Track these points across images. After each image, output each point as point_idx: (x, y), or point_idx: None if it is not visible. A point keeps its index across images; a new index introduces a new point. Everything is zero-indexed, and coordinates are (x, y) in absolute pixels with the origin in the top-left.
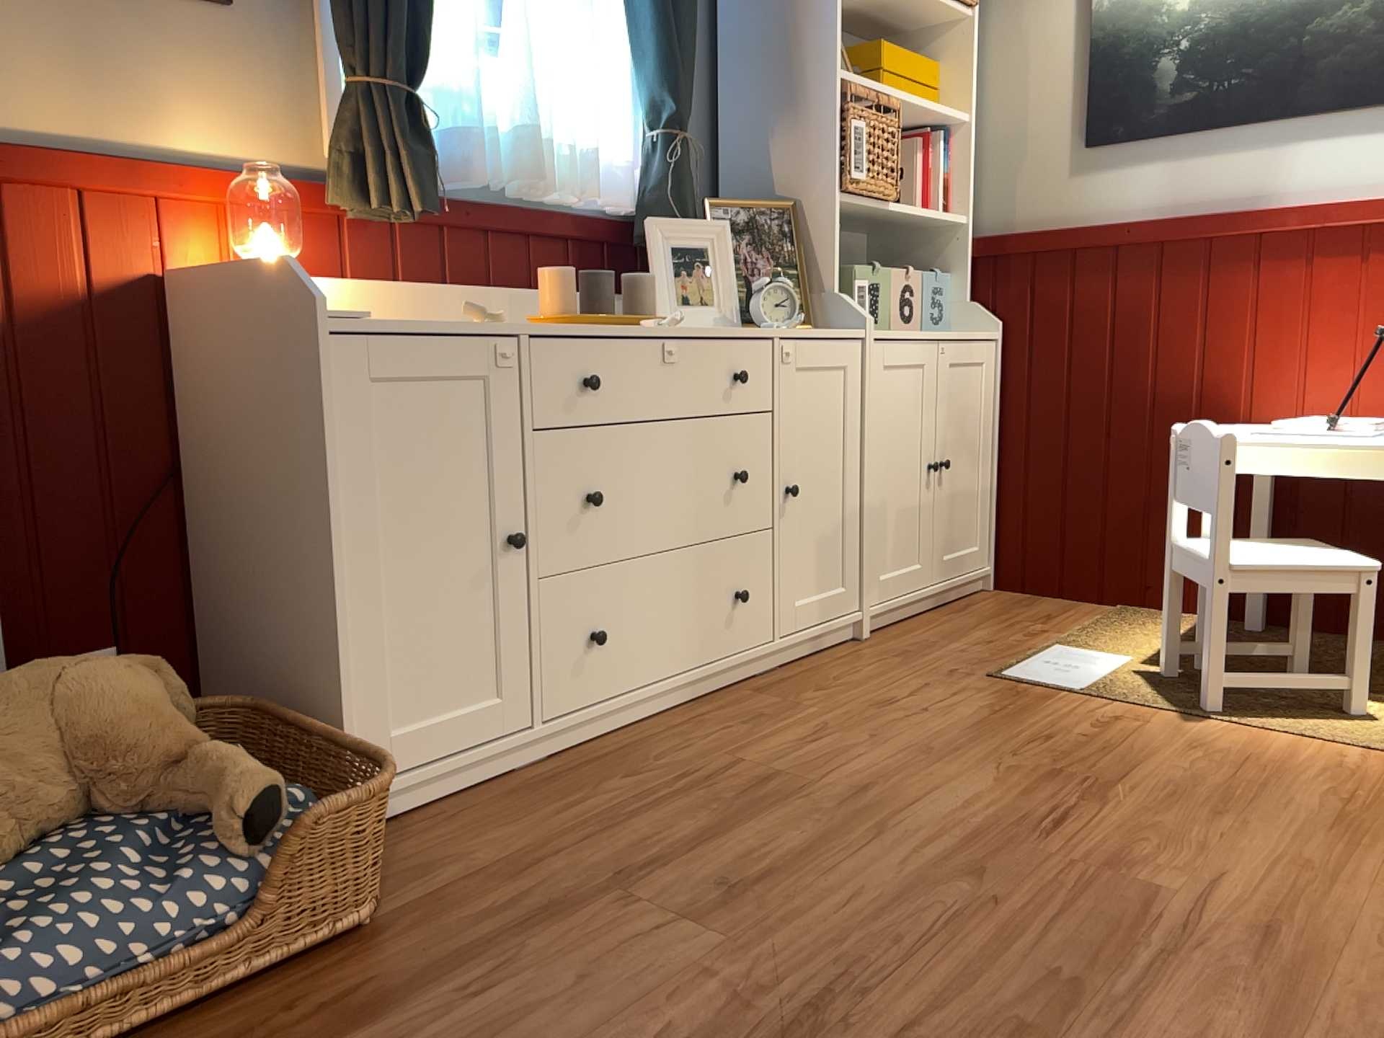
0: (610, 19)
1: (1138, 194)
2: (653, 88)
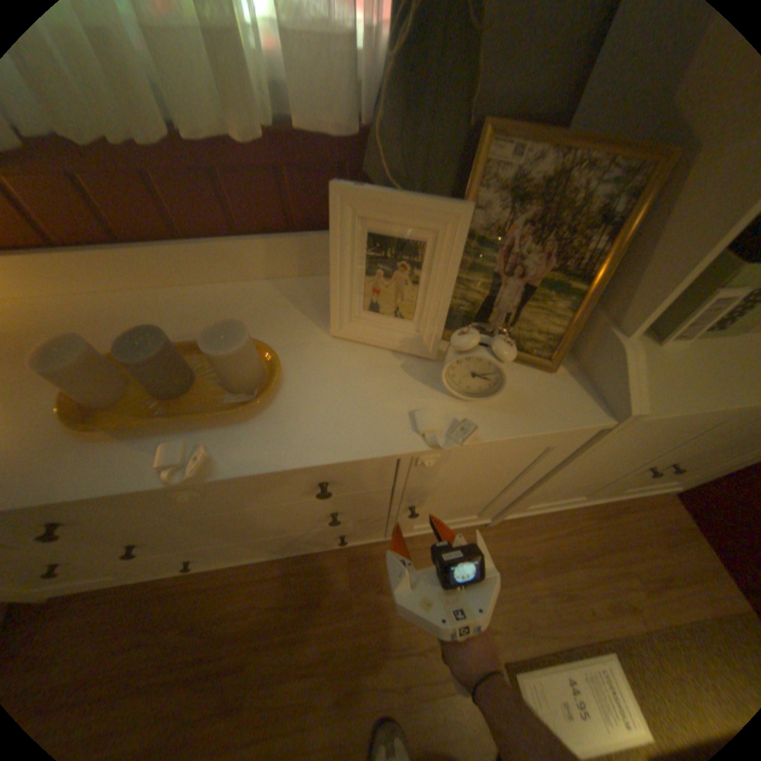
0: None
1: None
2: None
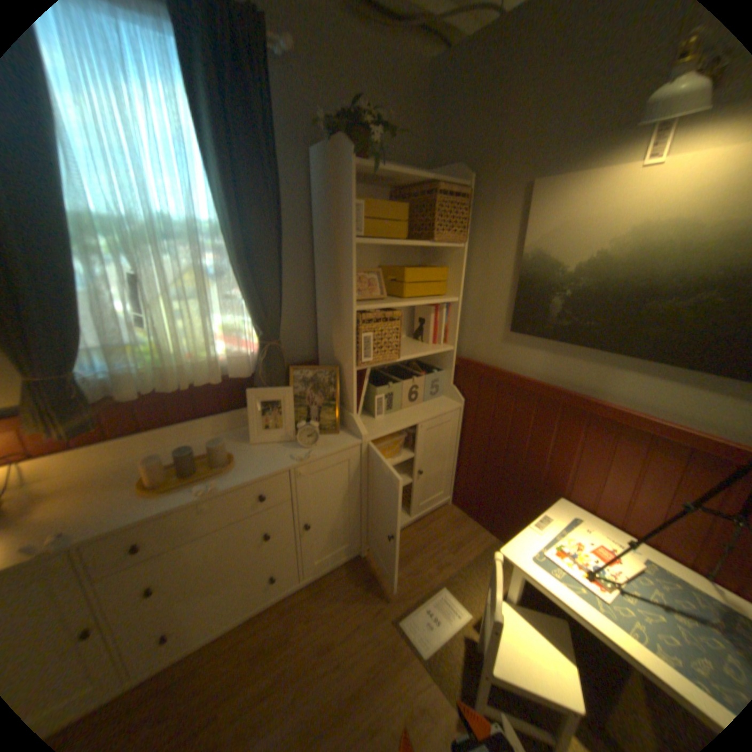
0: (230, 285)
1: (533, 364)
2: (252, 322)
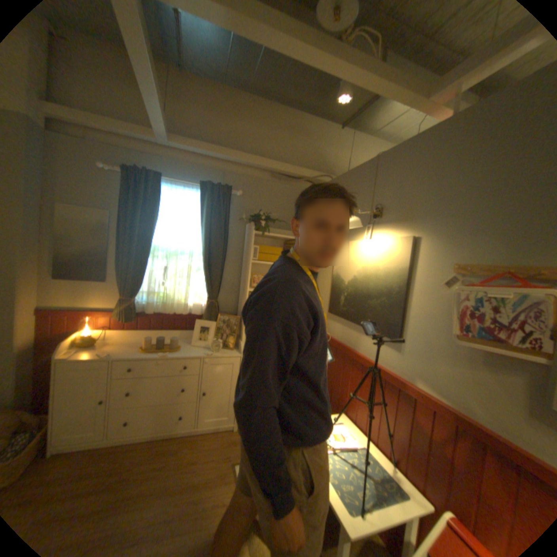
0: (202, 274)
1: (336, 331)
2: (206, 290)
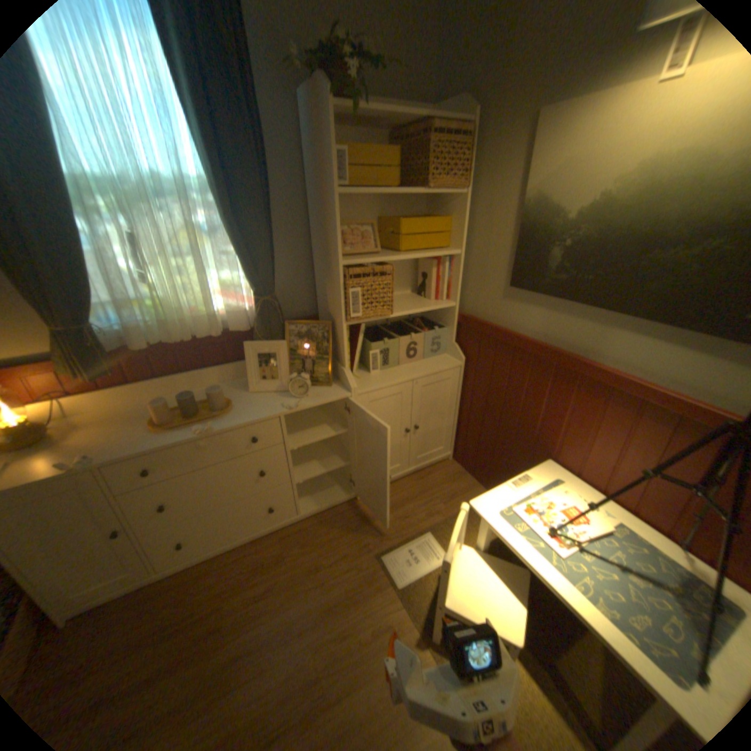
0: (224, 240)
1: (531, 322)
2: (245, 277)
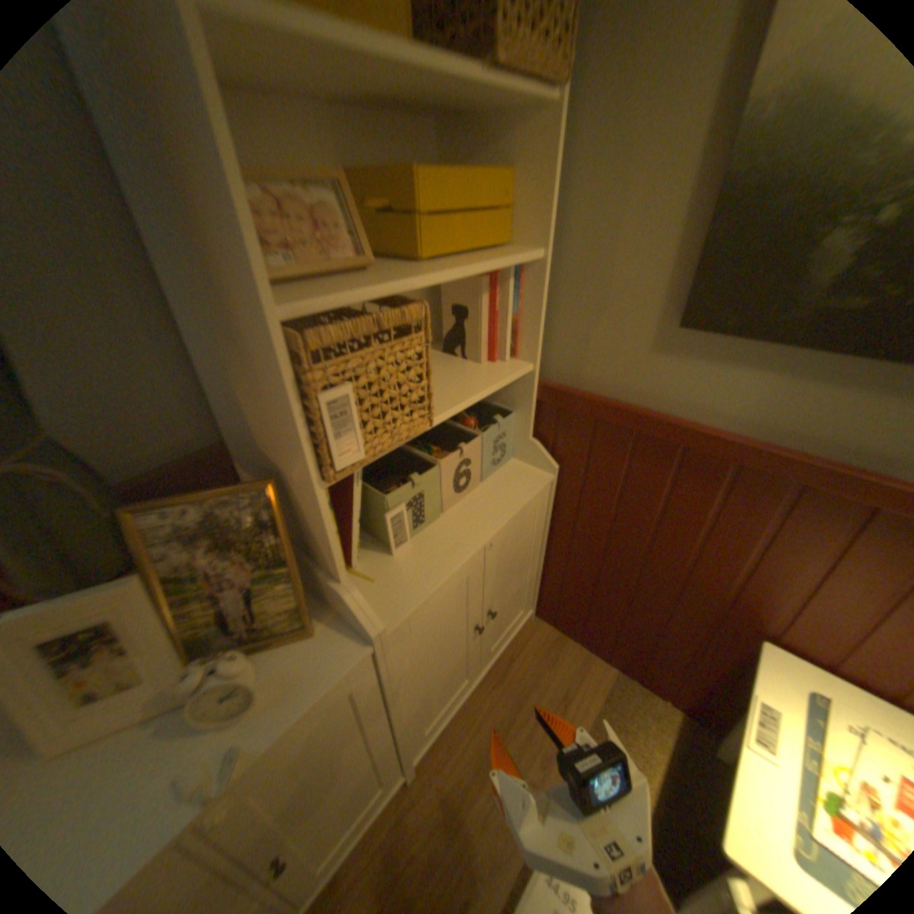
0: None
1: (733, 400)
2: None
